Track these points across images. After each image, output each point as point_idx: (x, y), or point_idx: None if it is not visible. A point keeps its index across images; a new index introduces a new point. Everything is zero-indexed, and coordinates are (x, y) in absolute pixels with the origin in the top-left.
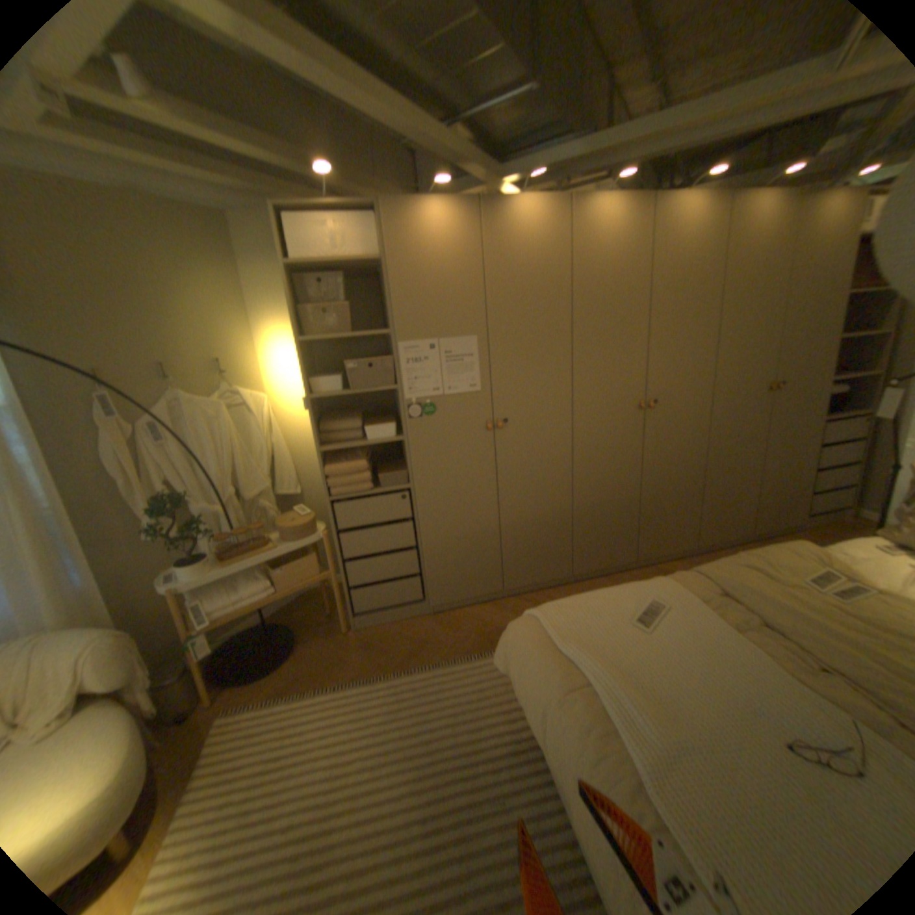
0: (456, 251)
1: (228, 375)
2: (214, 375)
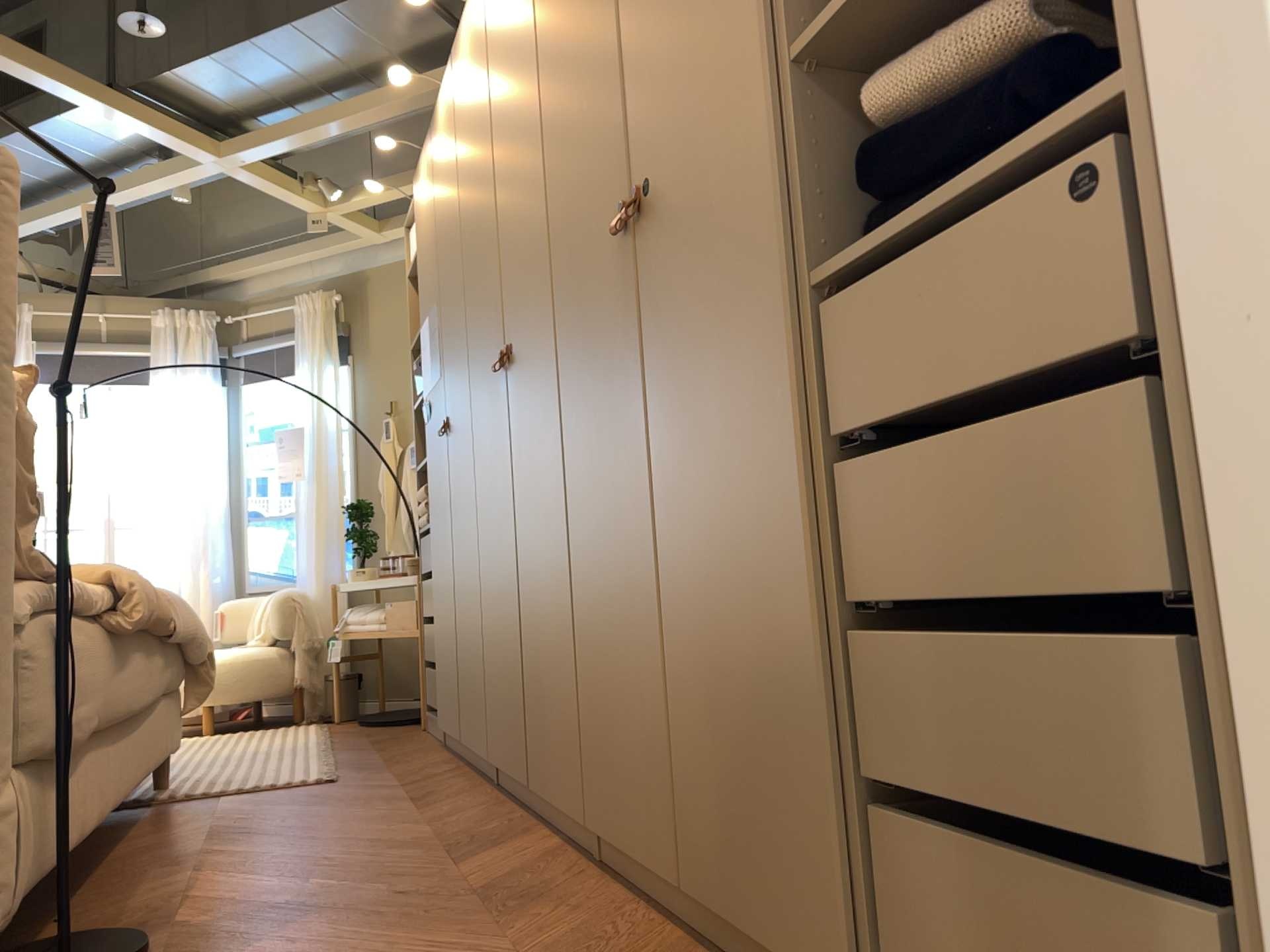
0: (435, 206)
1: None
2: None
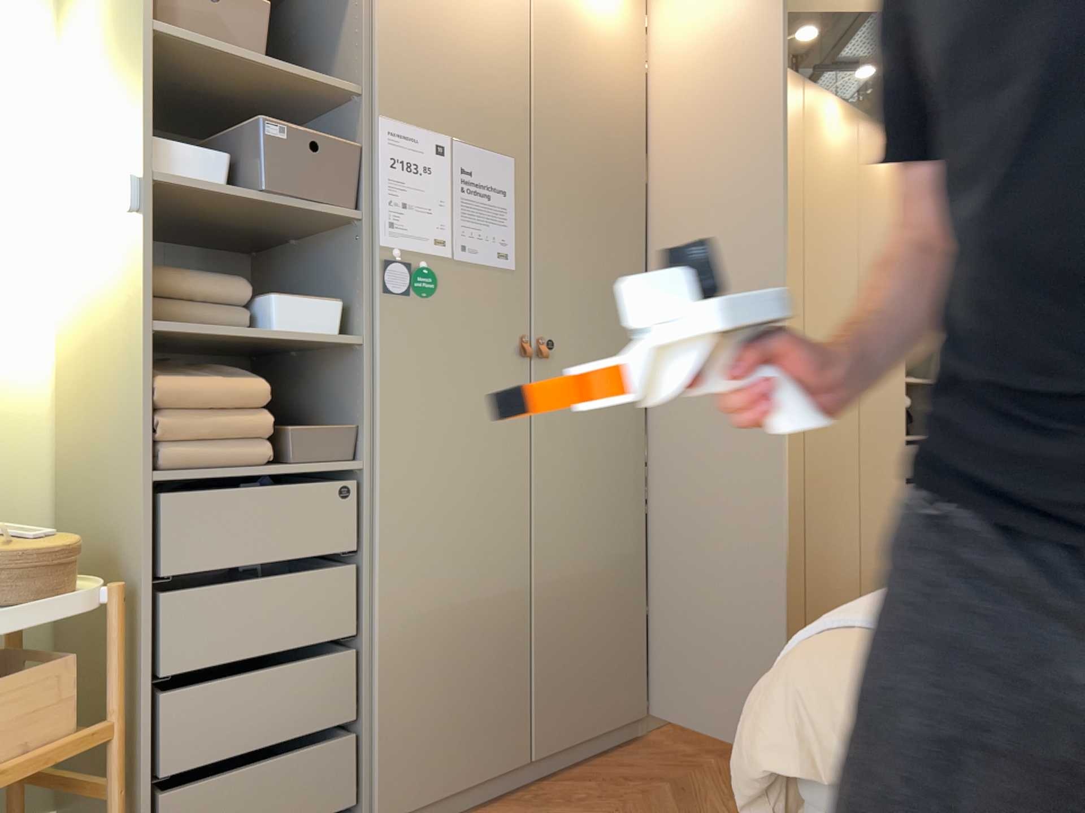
0: None
1: None
2: None
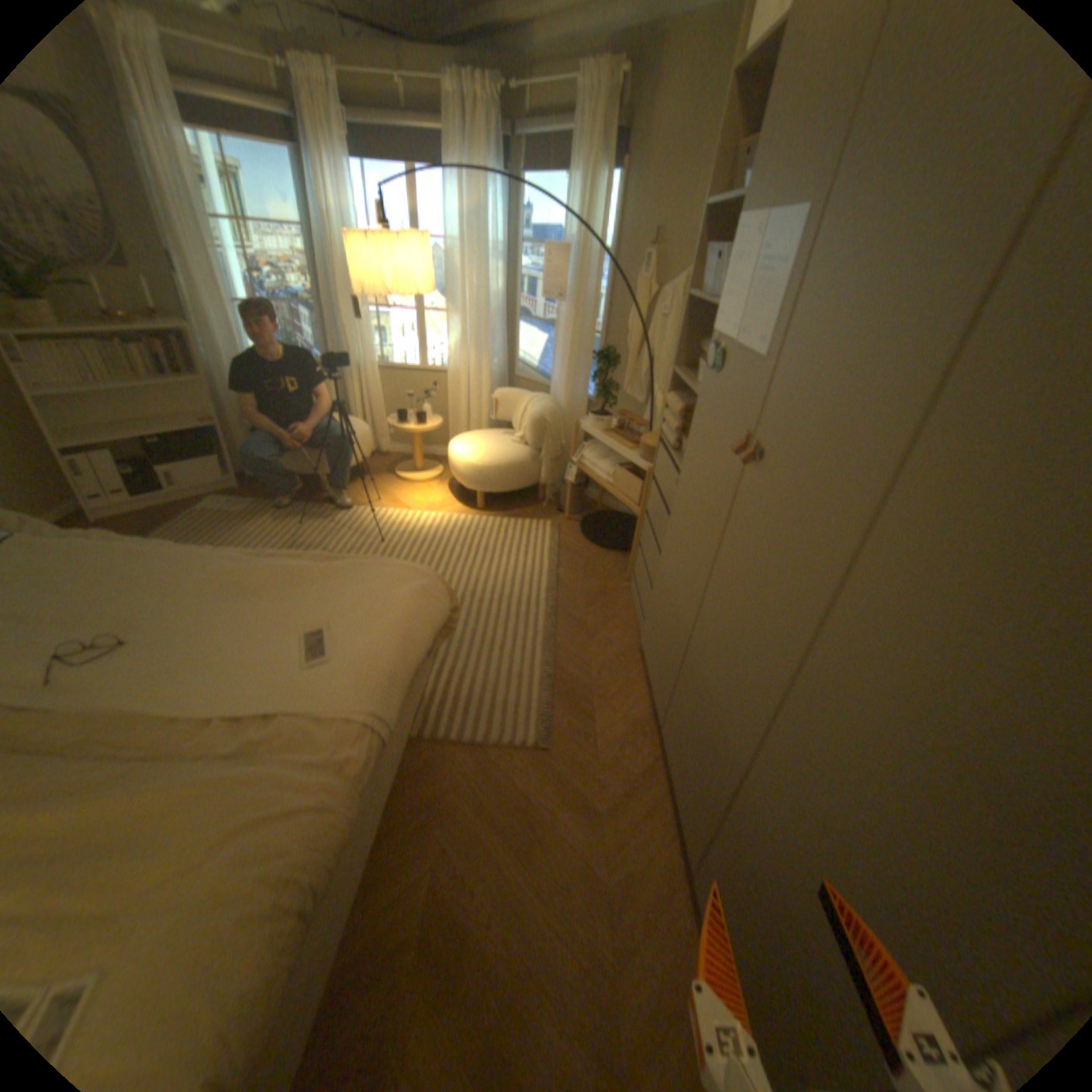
0: None
1: None
2: None
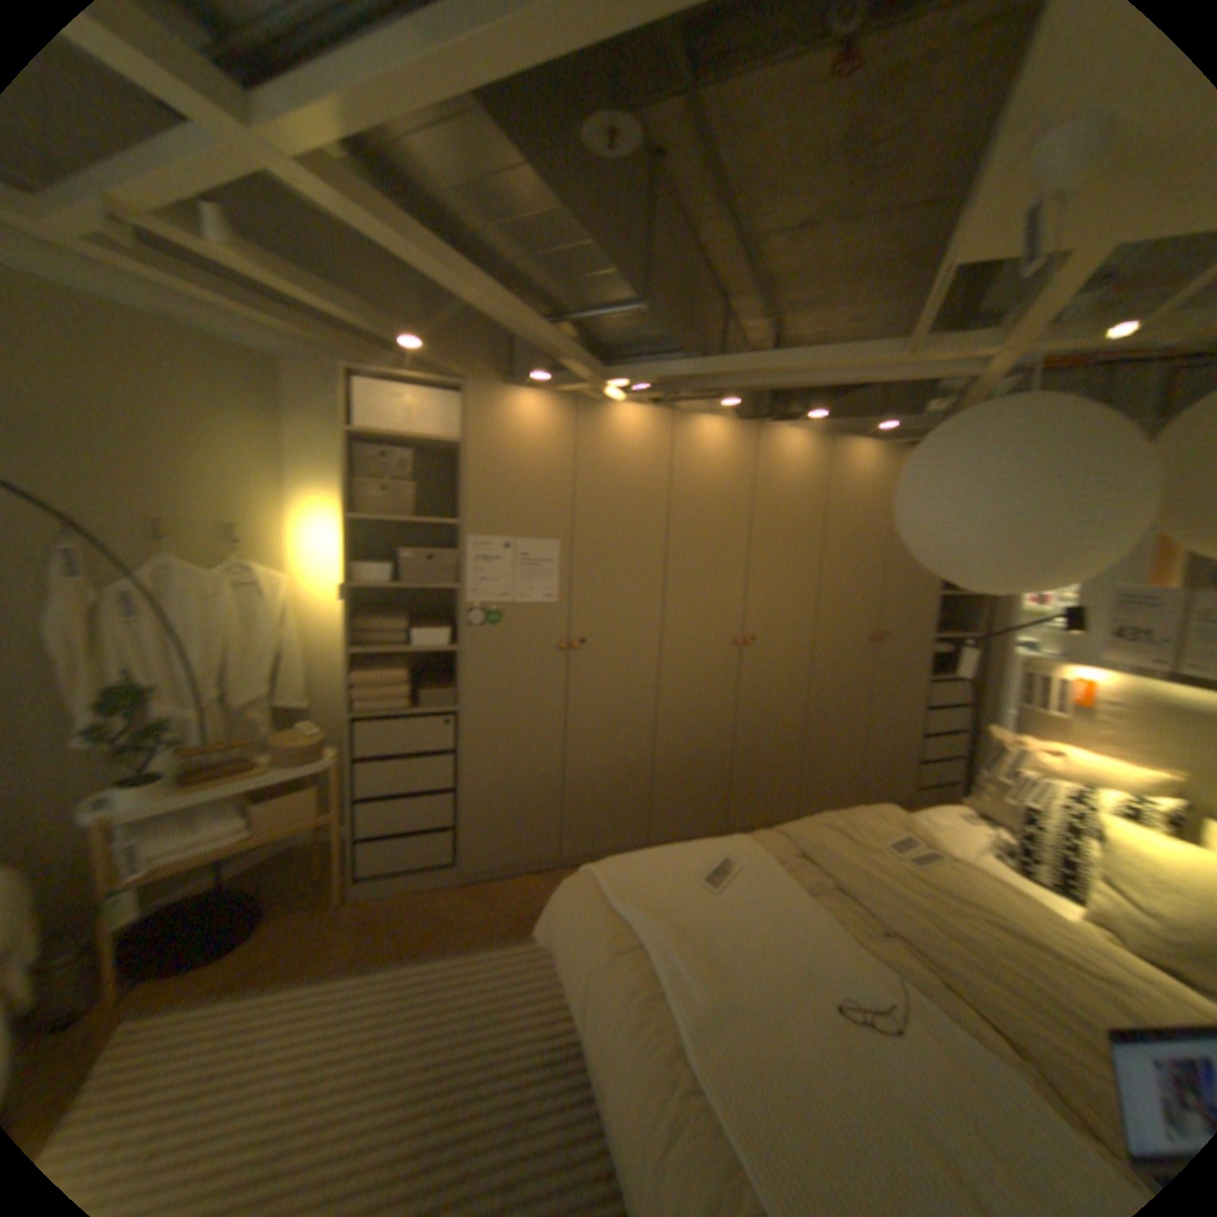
0: (545, 448)
1: (239, 545)
2: (219, 543)
